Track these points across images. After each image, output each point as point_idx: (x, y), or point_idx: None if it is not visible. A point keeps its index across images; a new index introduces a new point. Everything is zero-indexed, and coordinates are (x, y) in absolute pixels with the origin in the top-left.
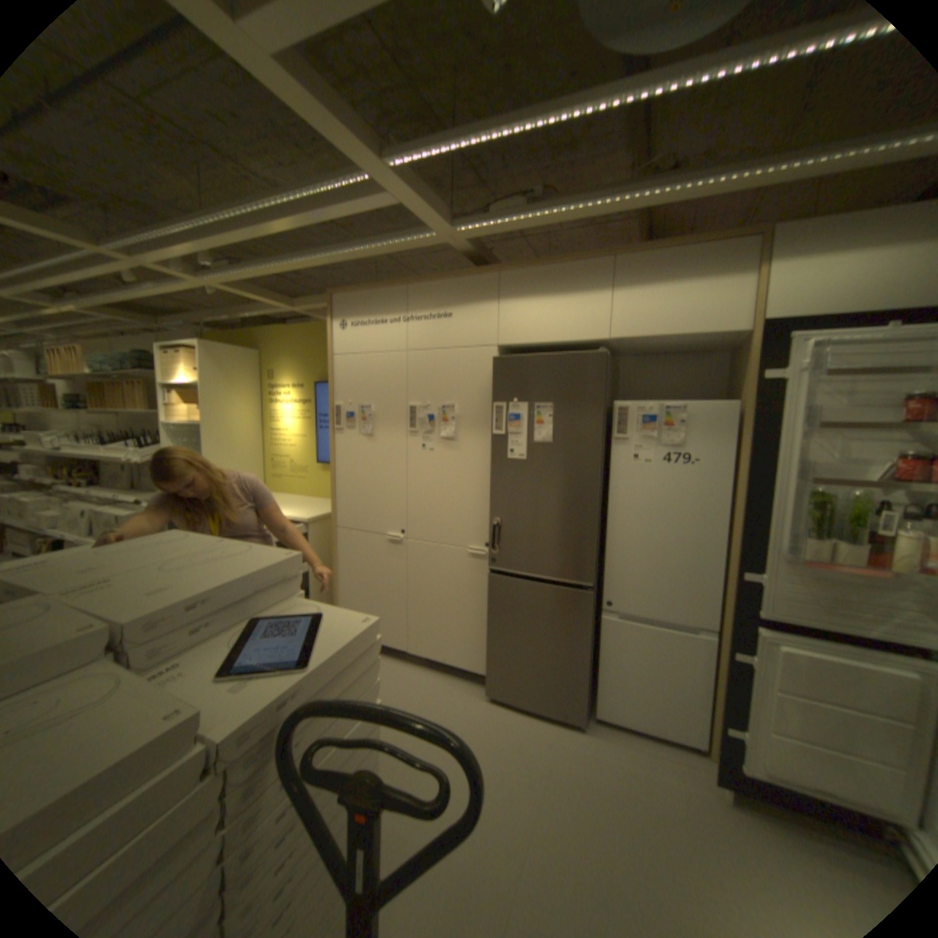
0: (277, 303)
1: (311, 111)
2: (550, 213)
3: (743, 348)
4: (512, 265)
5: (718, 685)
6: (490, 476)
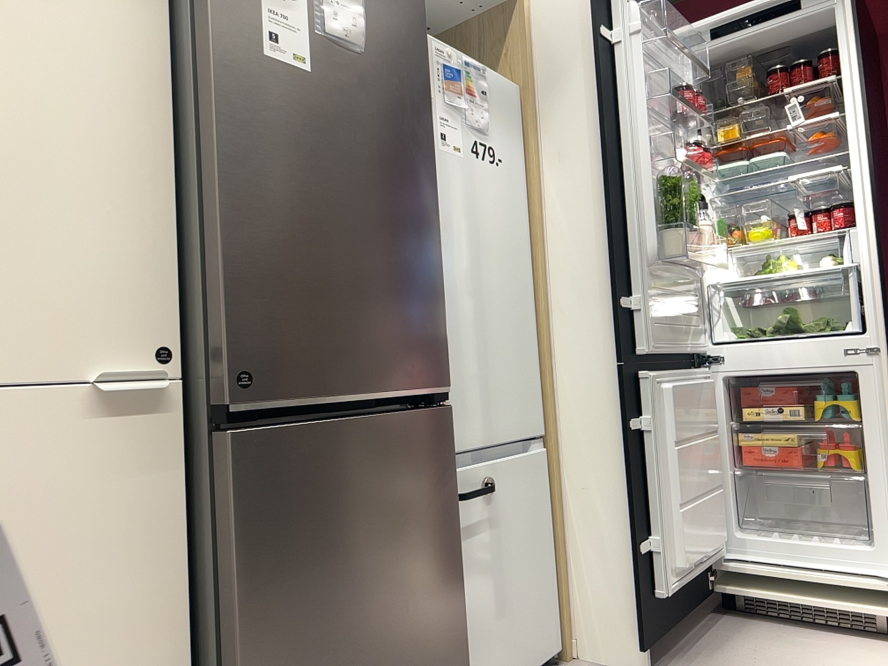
0: None
1: None
2: None
3: (460, 35)
4: None
5: (551, 523)
6: (158, 116)
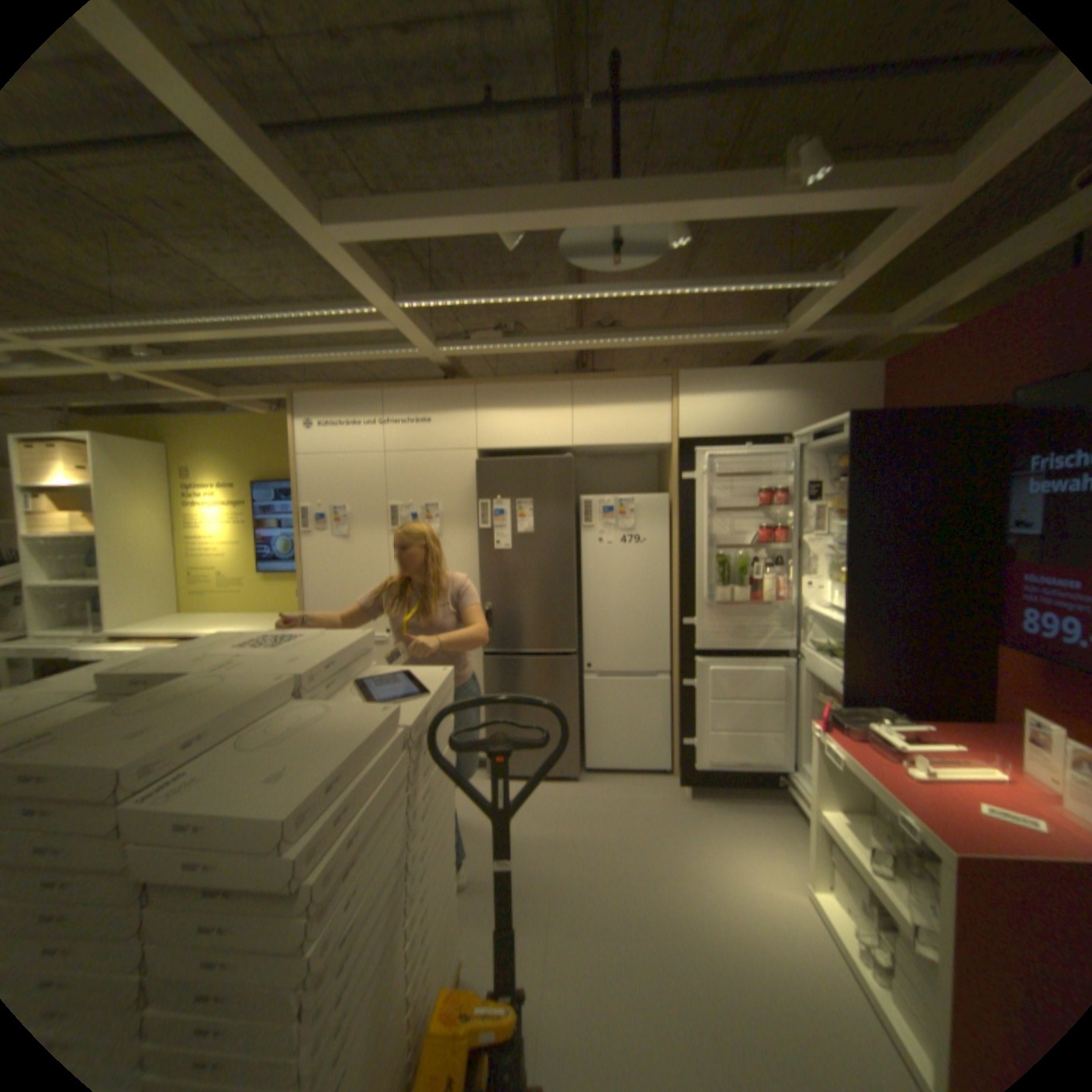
0: (201, 393)
1: (353, 274)
2: (522, 348)
3: (666, 455)
4: (487, 382)
5: (673, 714)
6: (477, 567)
